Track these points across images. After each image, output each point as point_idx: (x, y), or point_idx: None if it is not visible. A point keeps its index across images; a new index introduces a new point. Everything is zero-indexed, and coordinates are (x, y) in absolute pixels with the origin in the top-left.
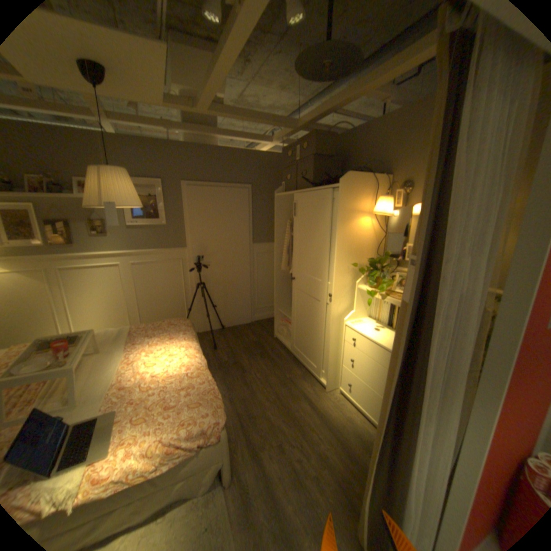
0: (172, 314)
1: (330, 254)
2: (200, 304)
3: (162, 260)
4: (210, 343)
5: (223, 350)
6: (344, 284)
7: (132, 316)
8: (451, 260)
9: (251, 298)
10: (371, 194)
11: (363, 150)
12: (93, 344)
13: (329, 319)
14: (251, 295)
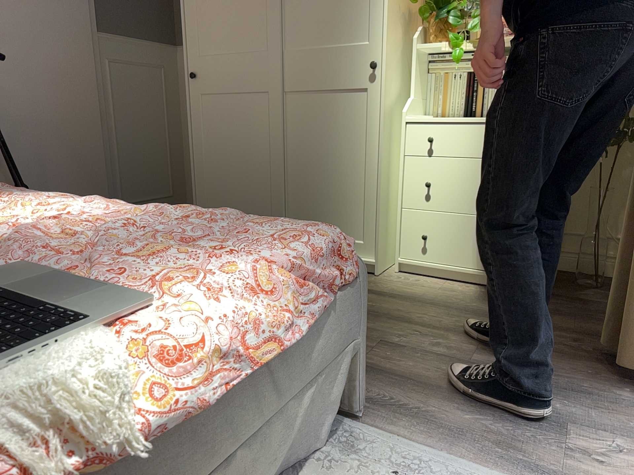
0: None
1: None
2: None
3: None
4: None
5: None
6: (395, 42)
7: None
8: None
9: (109, 177)
10: None
11: None
12: None
13: (370, 122)
14: (108, 169)
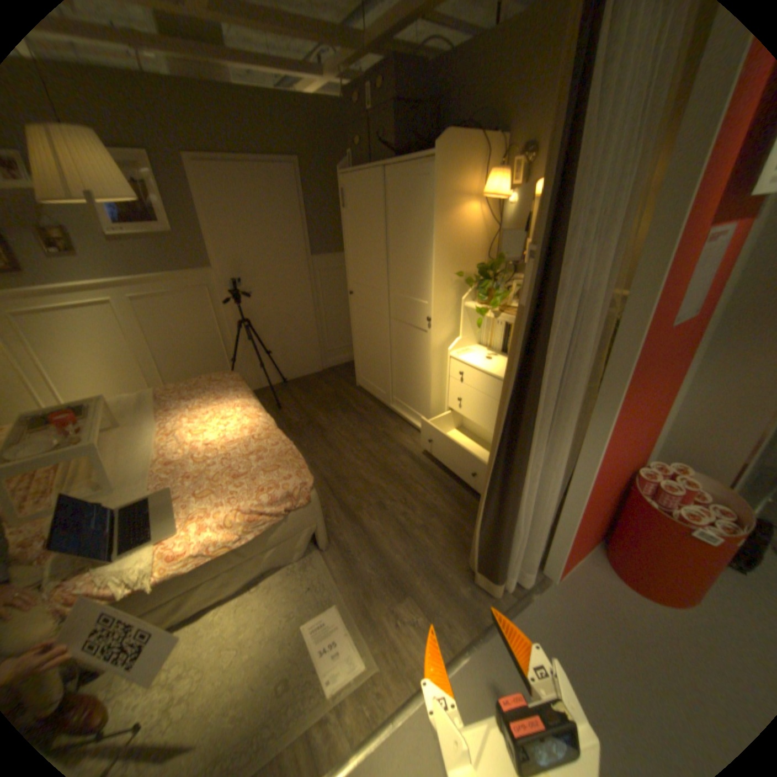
0: (209, 369)
1: (426, 262)
2: (248, 351)
3: (177, 290)
4: (272, 402)
5: (291, 409)
6: (446, 303)
7: (151, 377)
8: (577, 249)
9: (319, 338)
10: (479, 166)
11: (467, 90)
12: (108, 416)
13: (428, 352)
14: (318, 334)
